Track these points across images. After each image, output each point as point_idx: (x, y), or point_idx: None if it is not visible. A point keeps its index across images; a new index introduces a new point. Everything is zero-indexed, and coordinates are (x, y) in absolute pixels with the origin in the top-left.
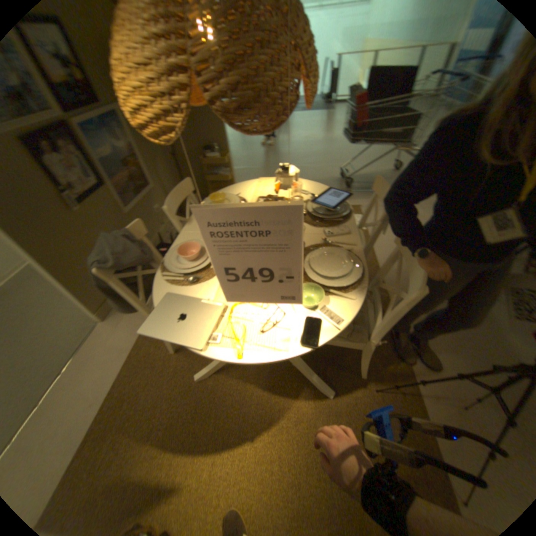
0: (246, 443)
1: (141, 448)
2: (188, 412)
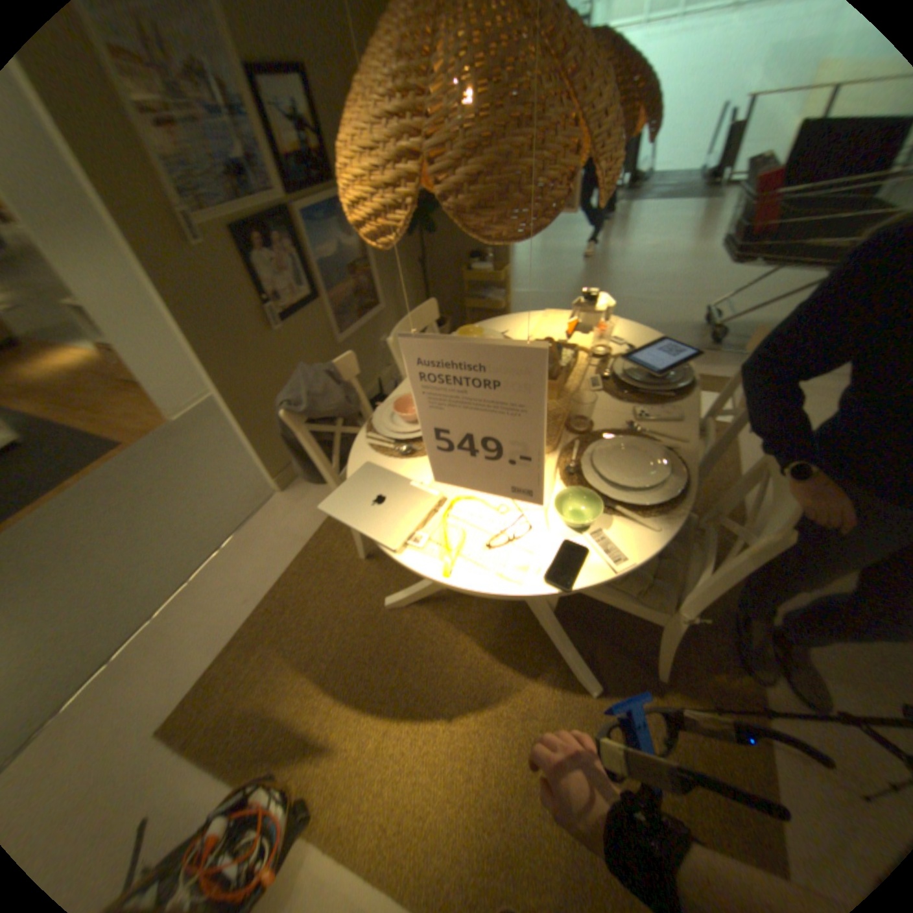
0: (440, 721)
1: (296, 678)
2: (368, 648)
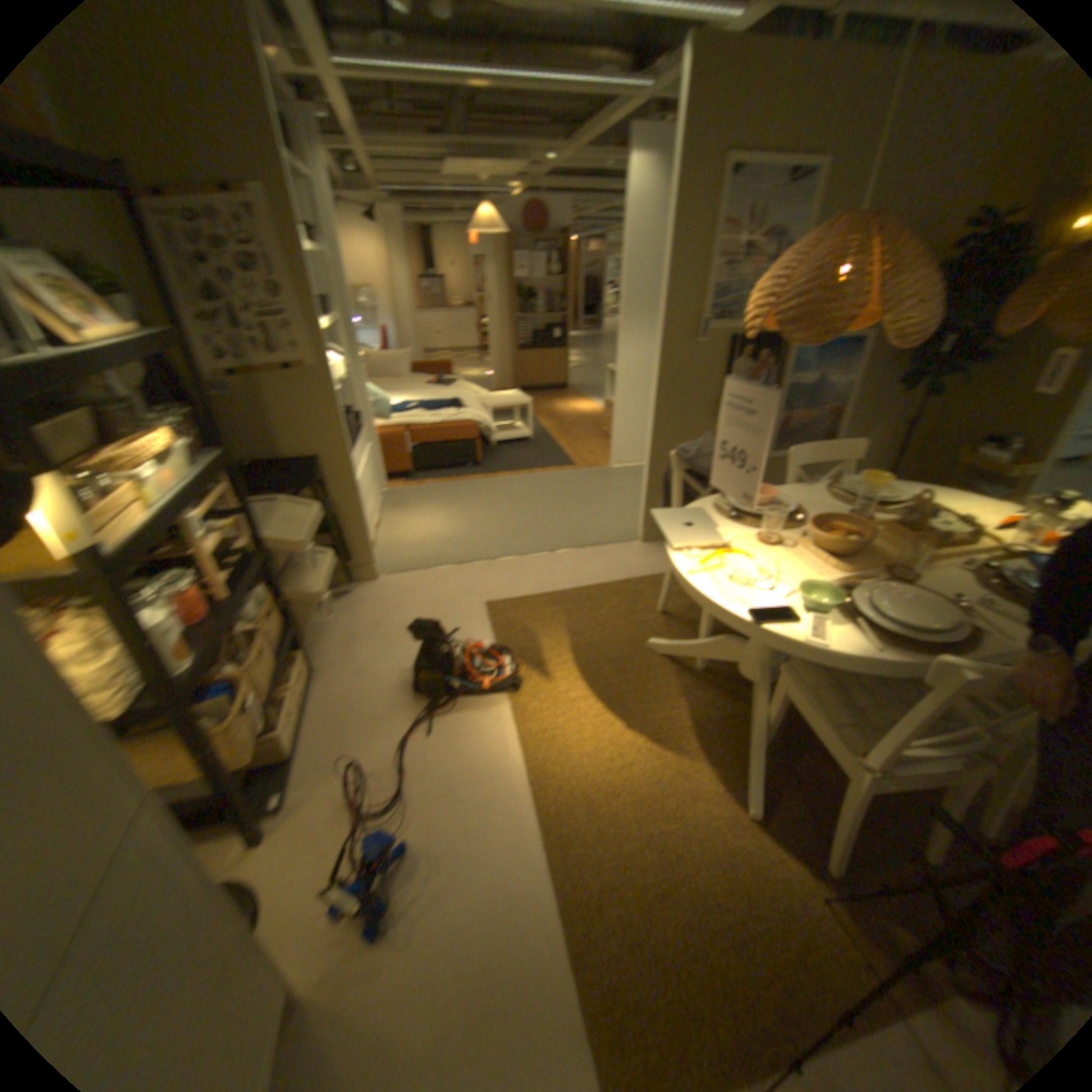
0: (624, 724)
1: (565, 636)
2: (616, 656)
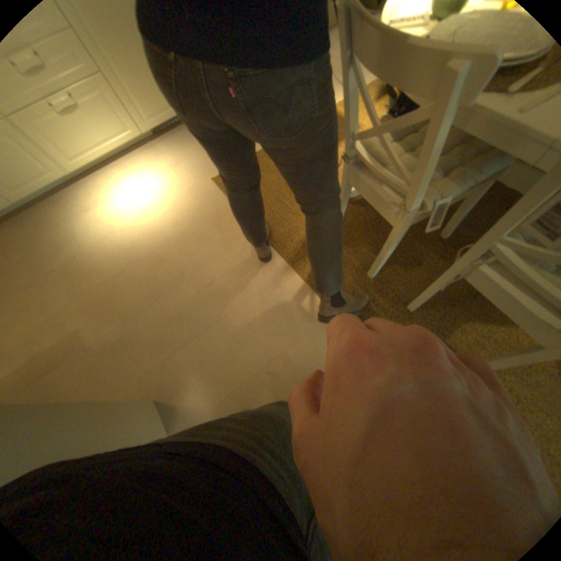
0: None
1: None
2: None
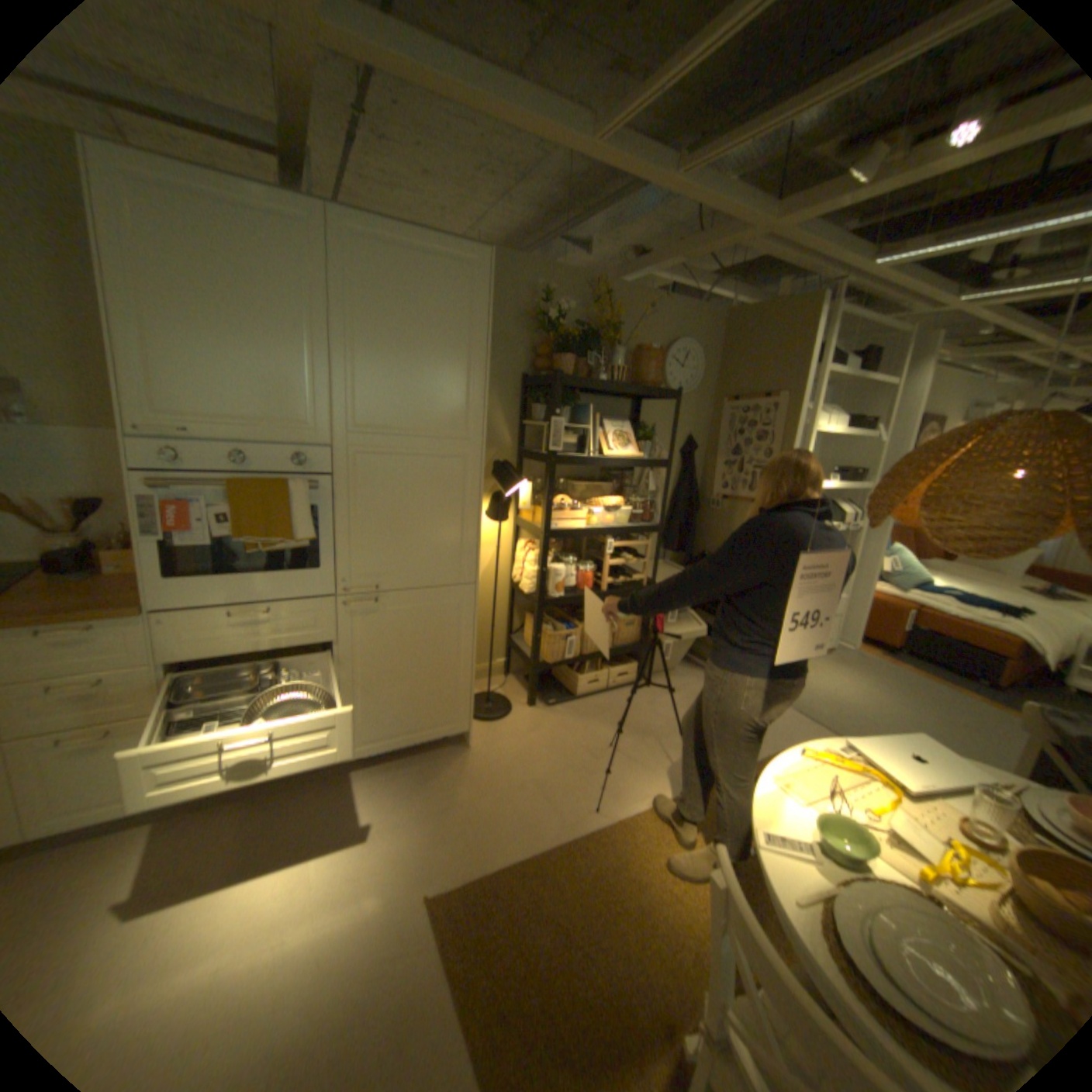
0: None
1: None
2: None
